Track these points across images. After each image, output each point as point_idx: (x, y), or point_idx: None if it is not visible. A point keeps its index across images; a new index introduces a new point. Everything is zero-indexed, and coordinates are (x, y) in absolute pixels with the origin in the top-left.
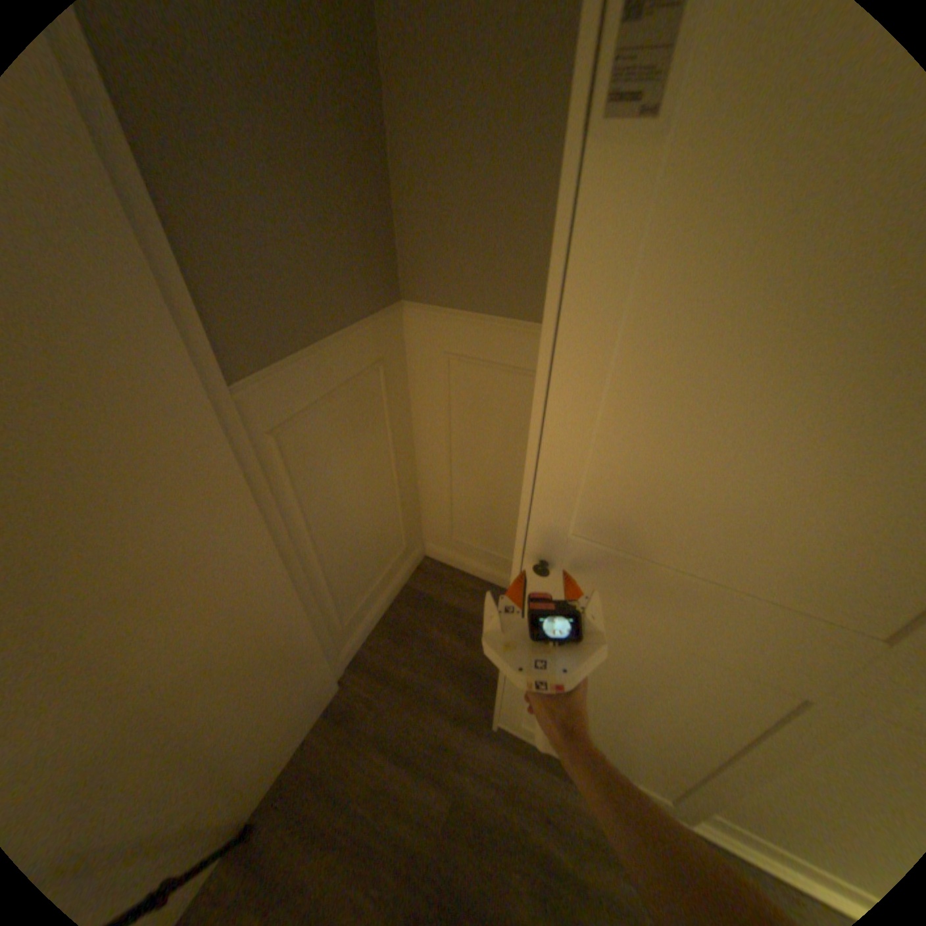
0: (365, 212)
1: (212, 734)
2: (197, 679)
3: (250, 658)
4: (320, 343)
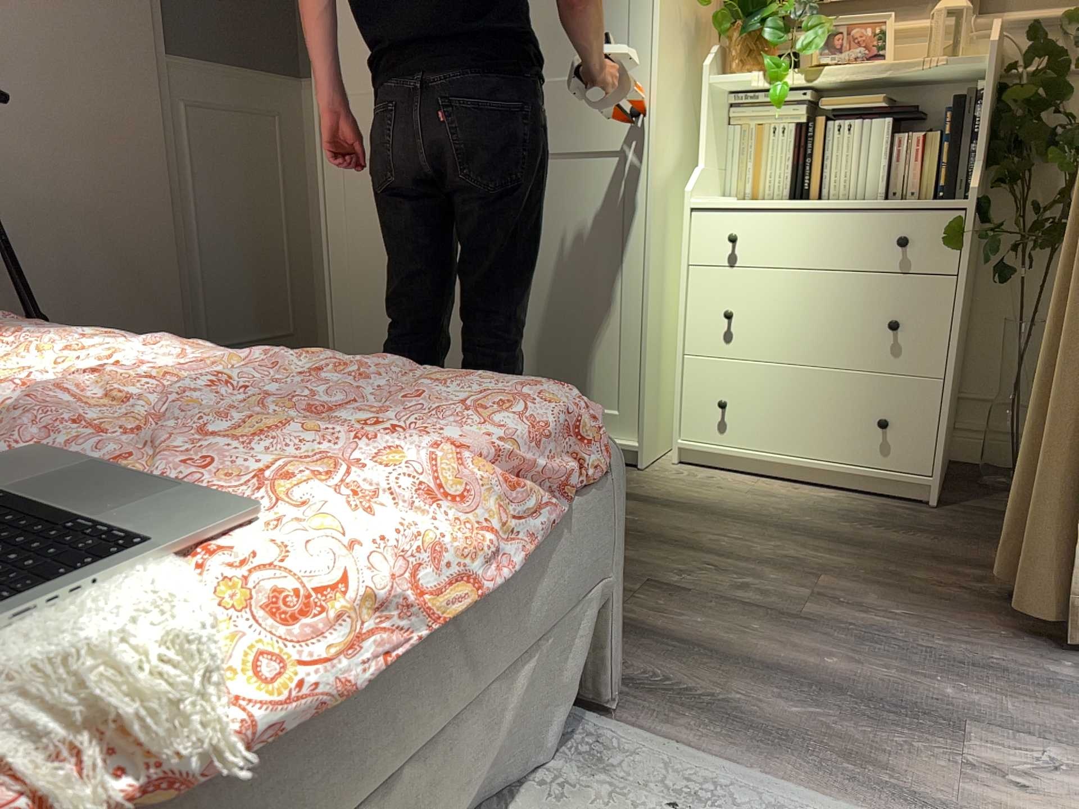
0: (277, 7)
1: (94, 283)
2: (101, 220)
3: (134, 250)
4: (232, 67)
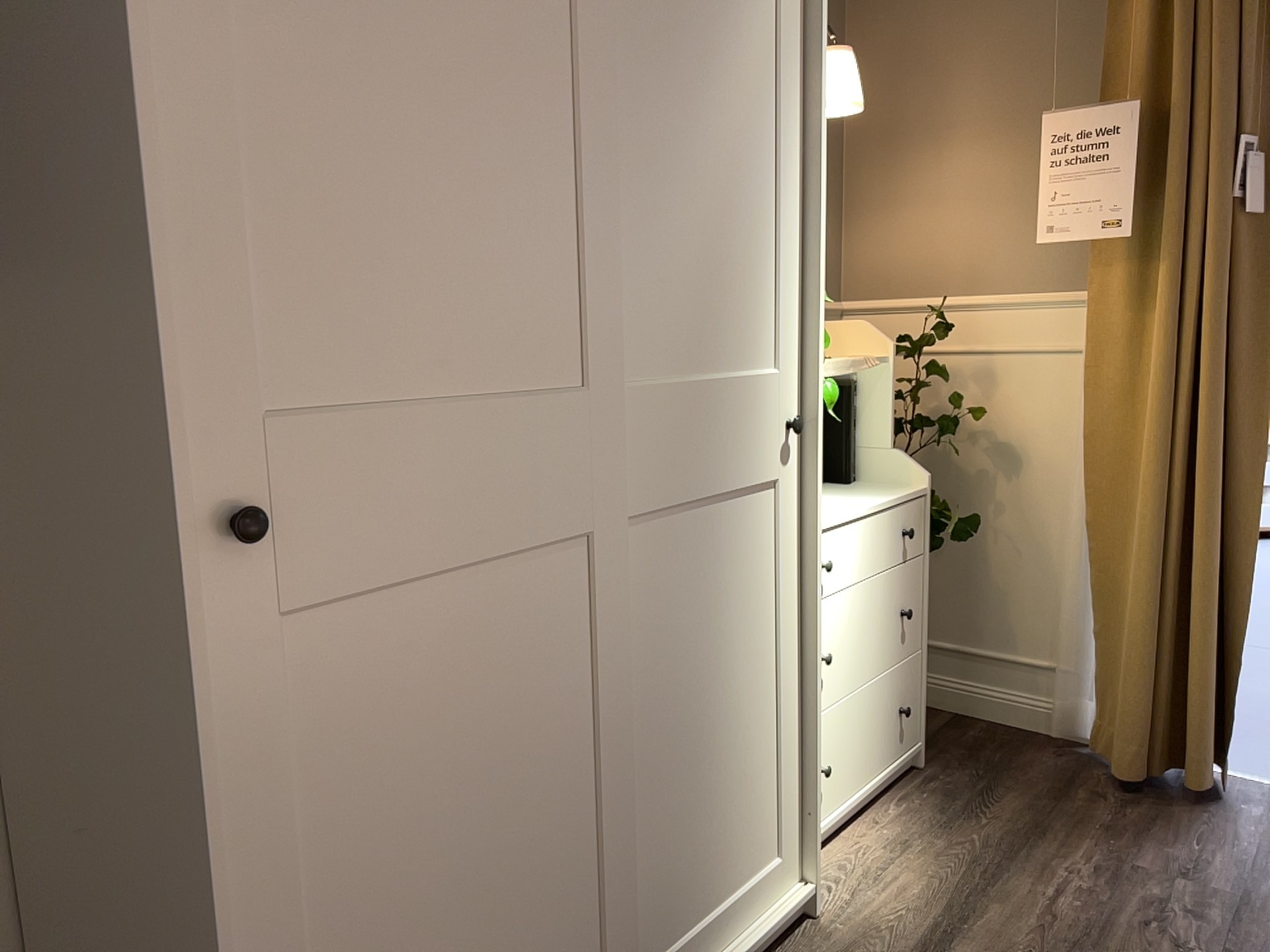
0: None
1: None
2: None
3: None
4: None
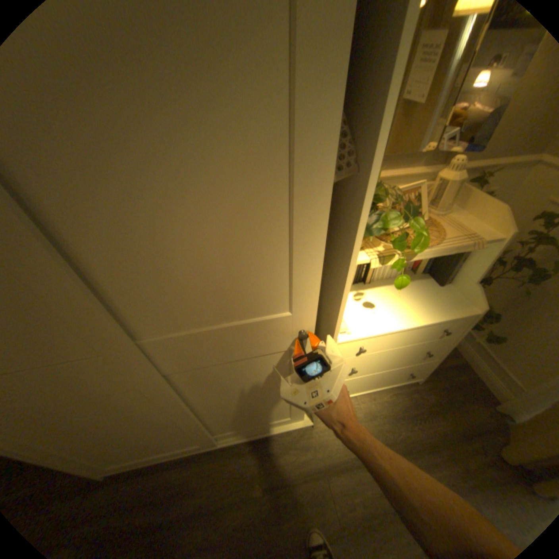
0: None
1: None
2: None
3: None
4: None
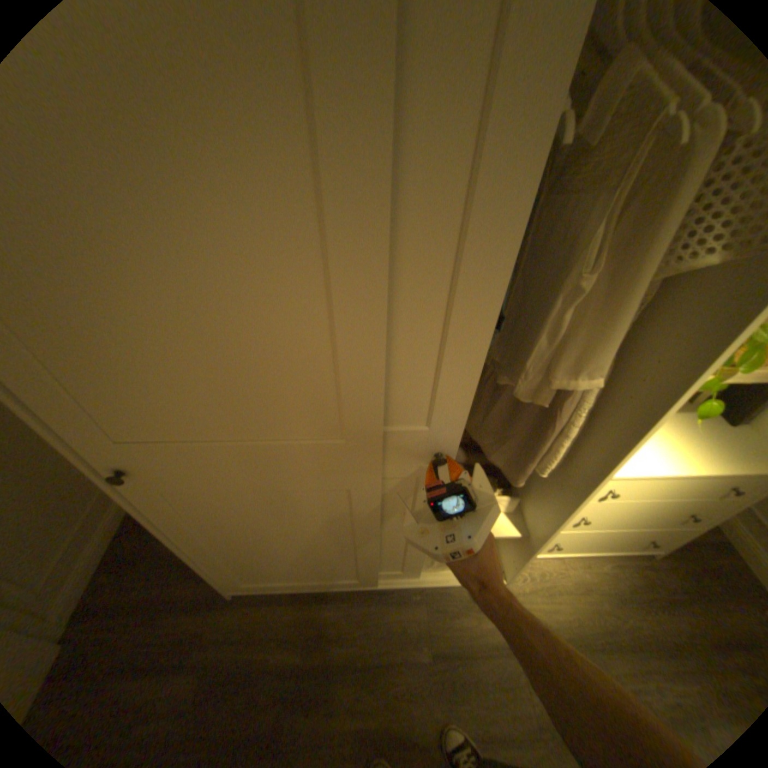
0: None
1: None
2: None
3: None
4: None
